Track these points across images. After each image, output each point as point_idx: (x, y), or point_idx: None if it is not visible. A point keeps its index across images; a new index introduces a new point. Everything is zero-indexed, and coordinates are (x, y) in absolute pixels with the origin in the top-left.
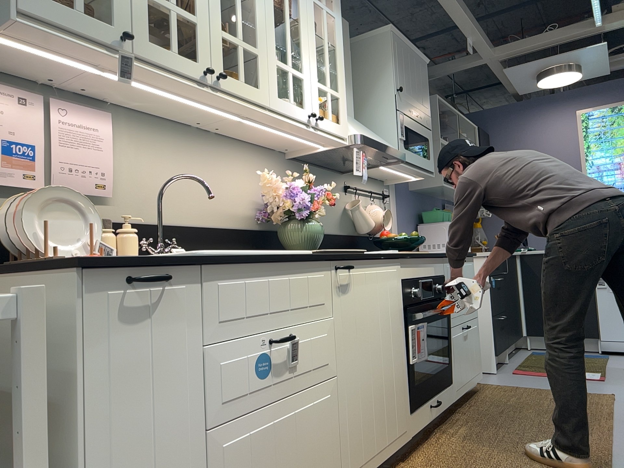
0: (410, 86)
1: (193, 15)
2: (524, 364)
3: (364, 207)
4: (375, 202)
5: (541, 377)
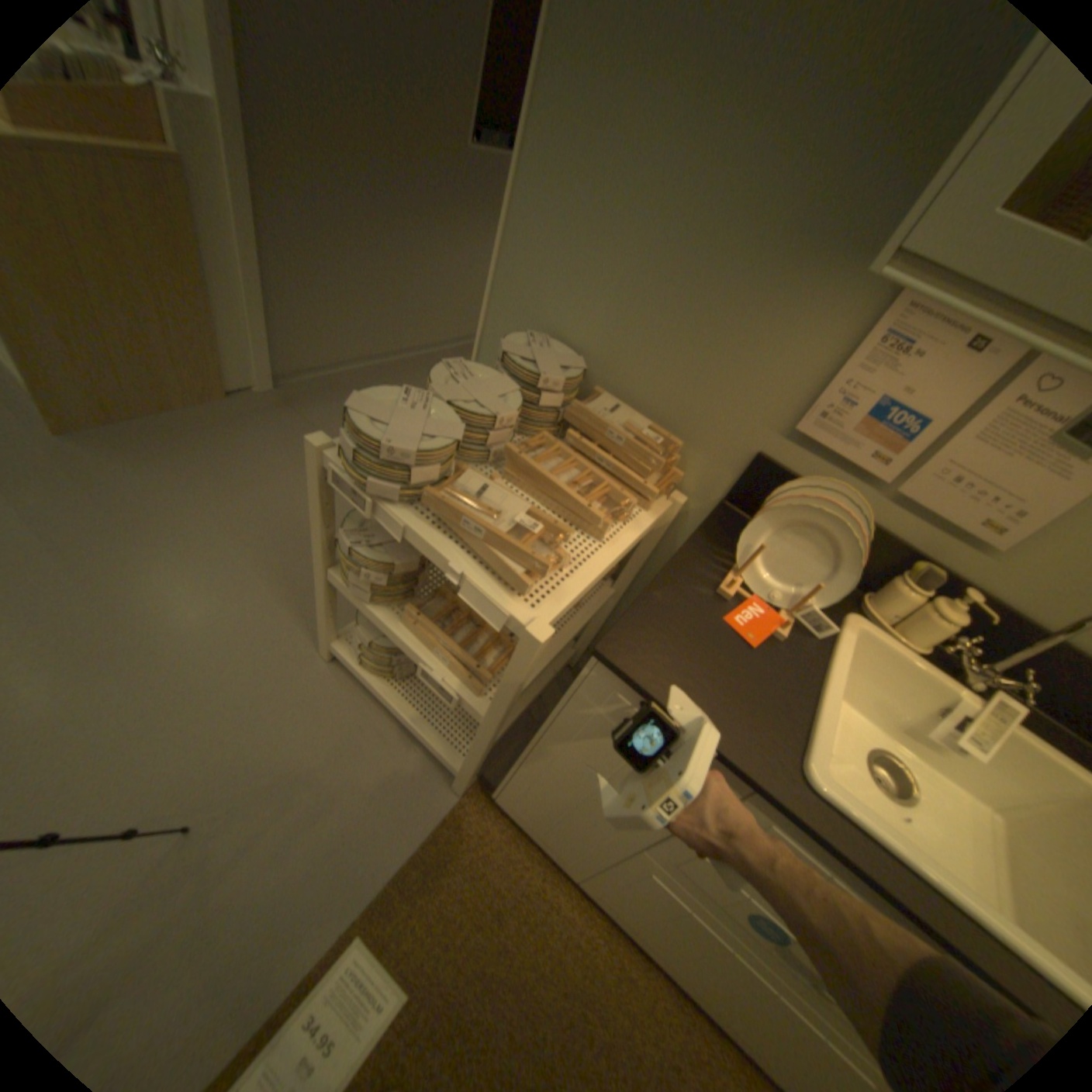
0: None
1: None
2: None
3: None
4: None
5: None
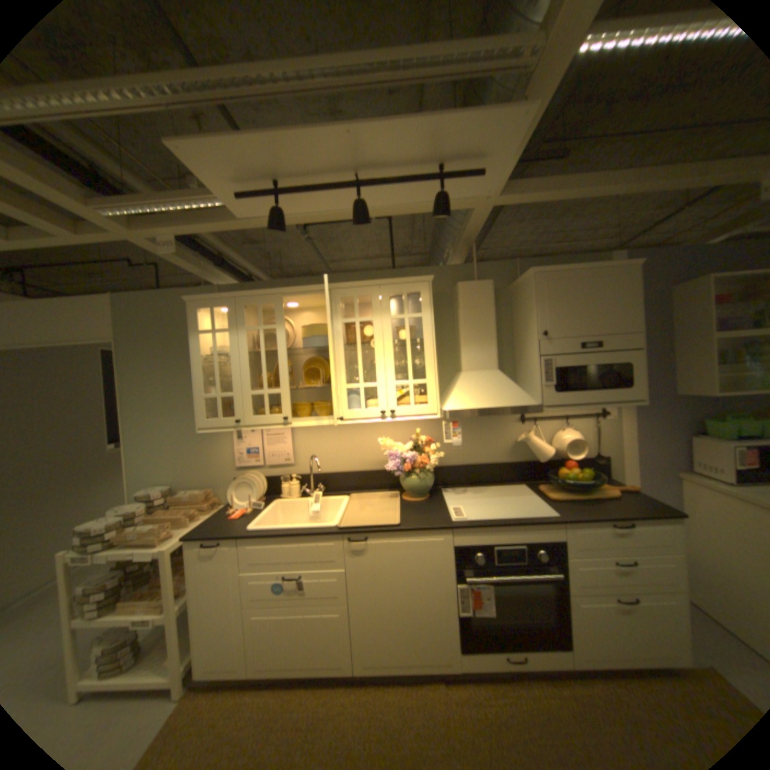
0: (578, 316)
1: (278, 390)
2: None
3: (537, 438)
4: (580, 423)
5: None
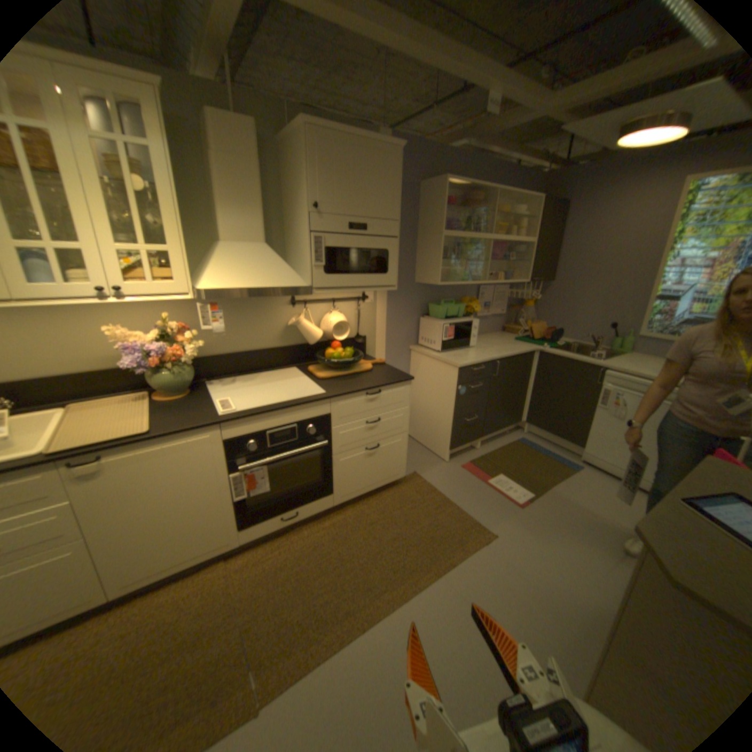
0: (348, 191)
1: None
2: (488, 456)
3: (308, 321)
4: (345, 306)
5: (474, 483)
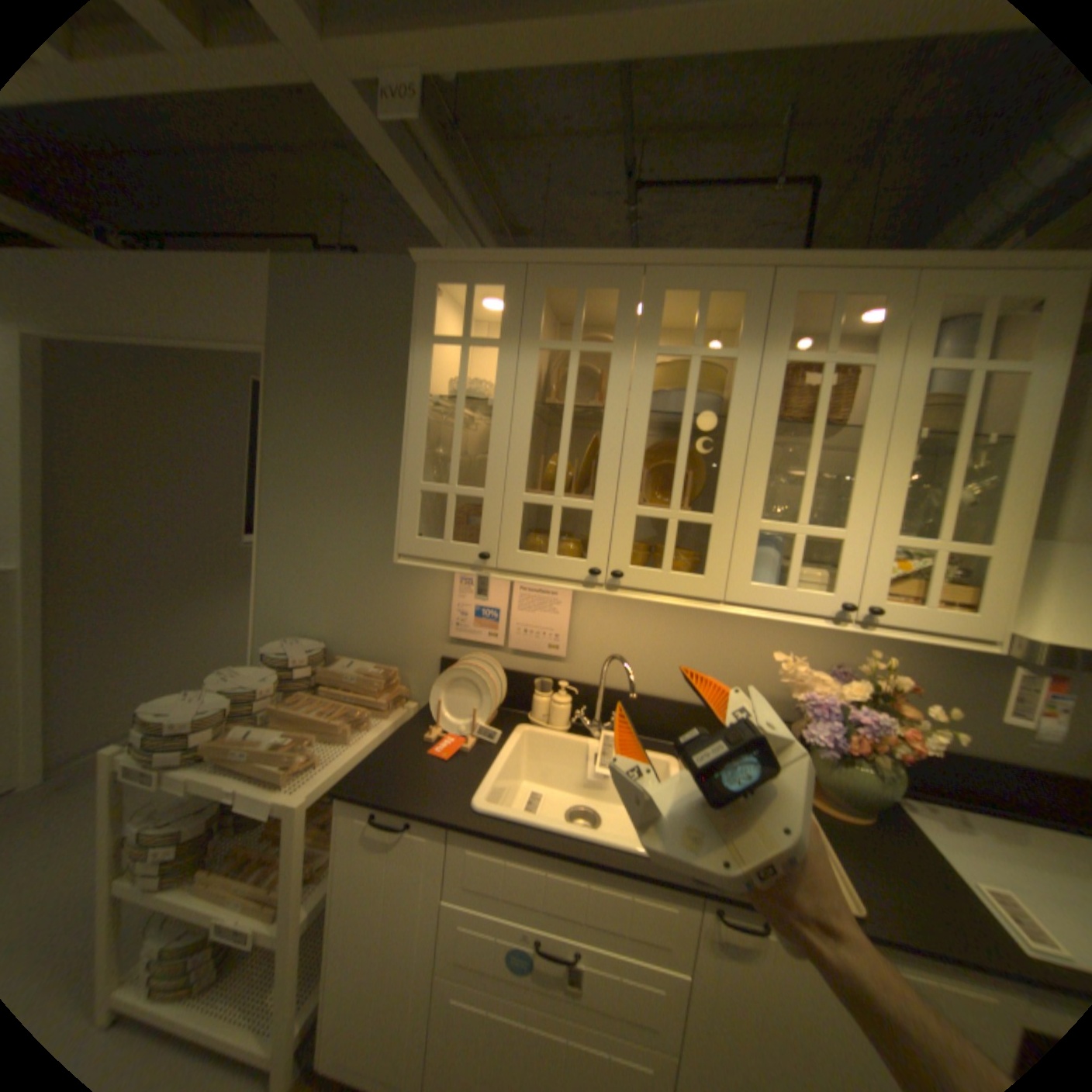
0: None
1: (588, 501)
2: None
3: None
4: None
5: None
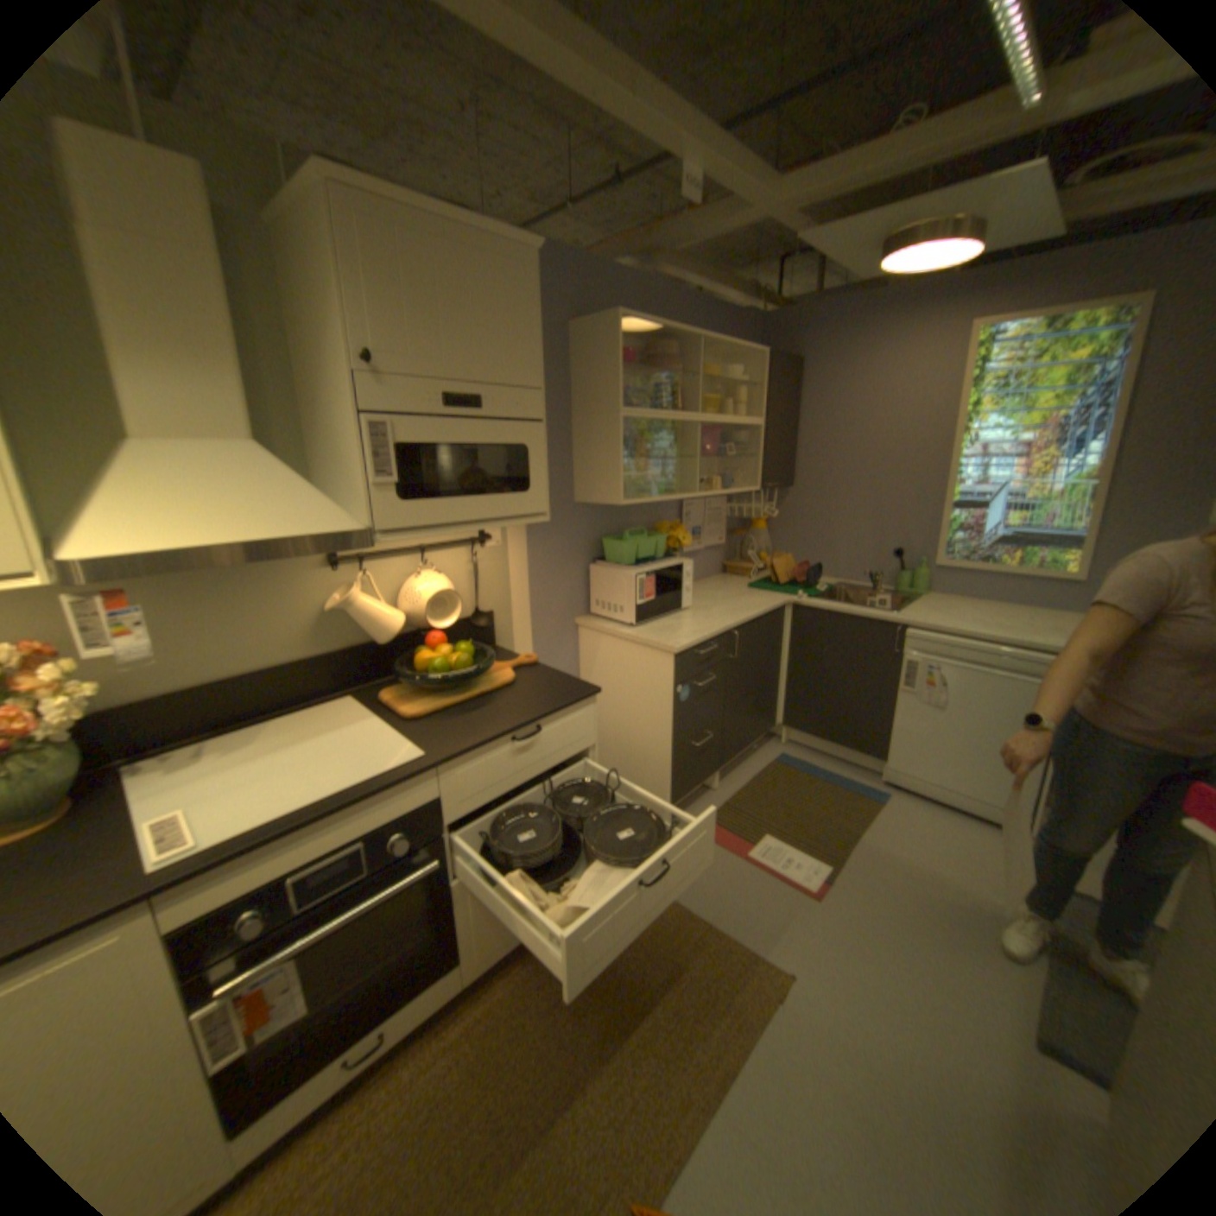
0: (435, 328)
1: None
2: (735, 802)
3: (368, 597)
4: (445, 557)
5: (724, 863)
